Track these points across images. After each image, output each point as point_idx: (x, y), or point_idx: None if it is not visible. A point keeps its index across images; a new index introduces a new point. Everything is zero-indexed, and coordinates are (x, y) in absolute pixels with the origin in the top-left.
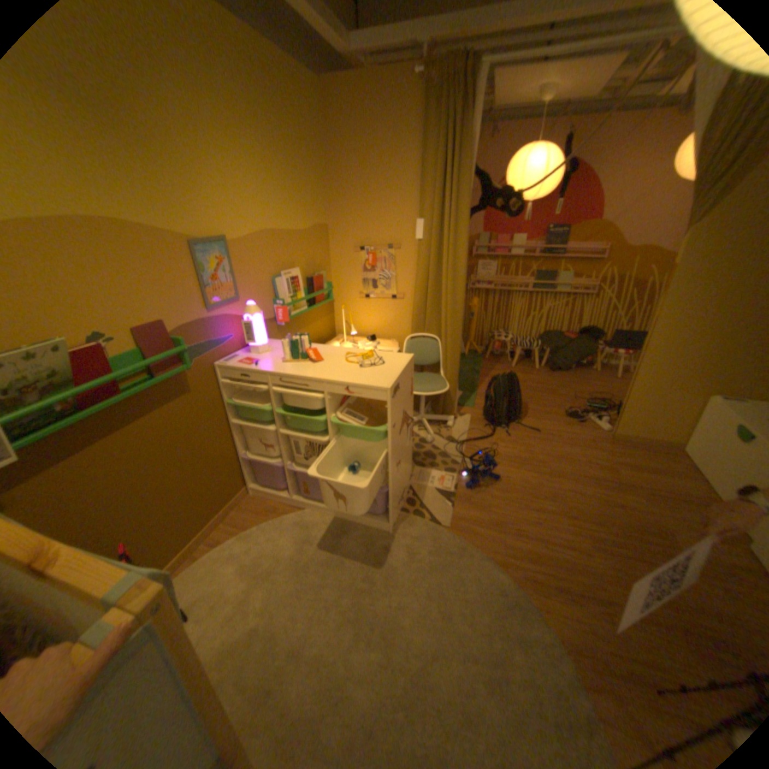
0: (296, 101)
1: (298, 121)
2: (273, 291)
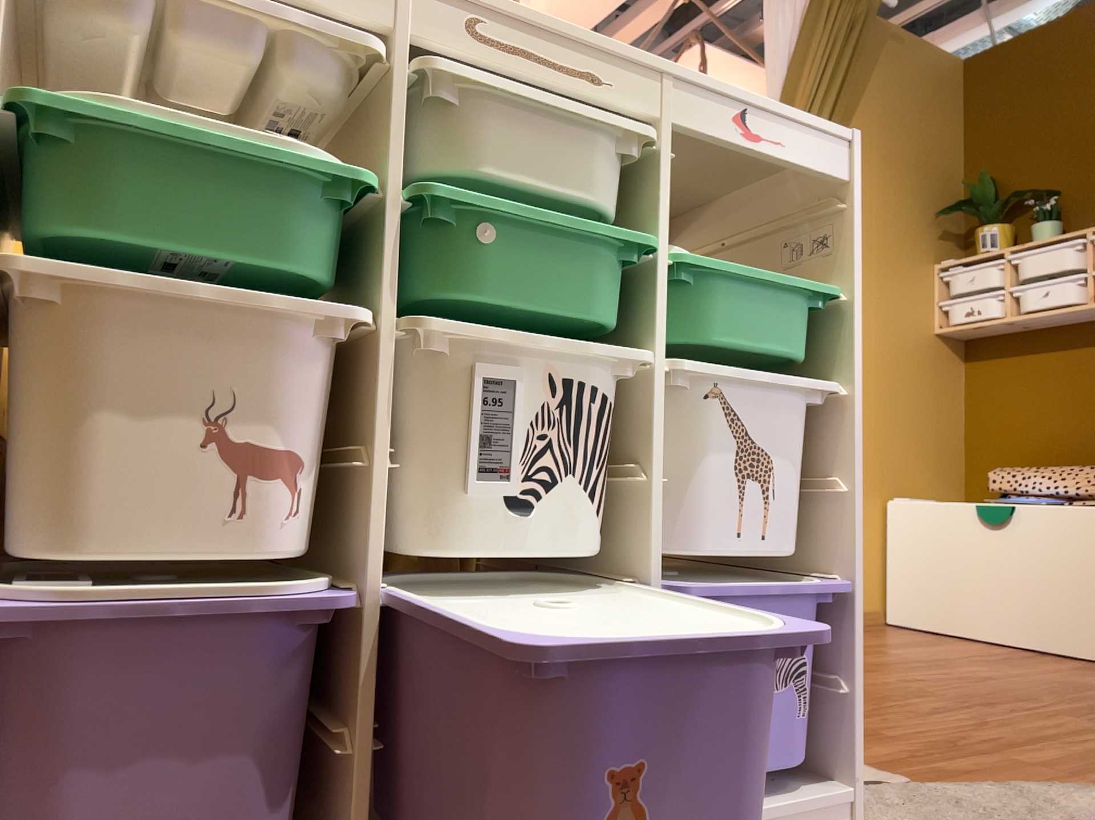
0: None
1: None
2: None
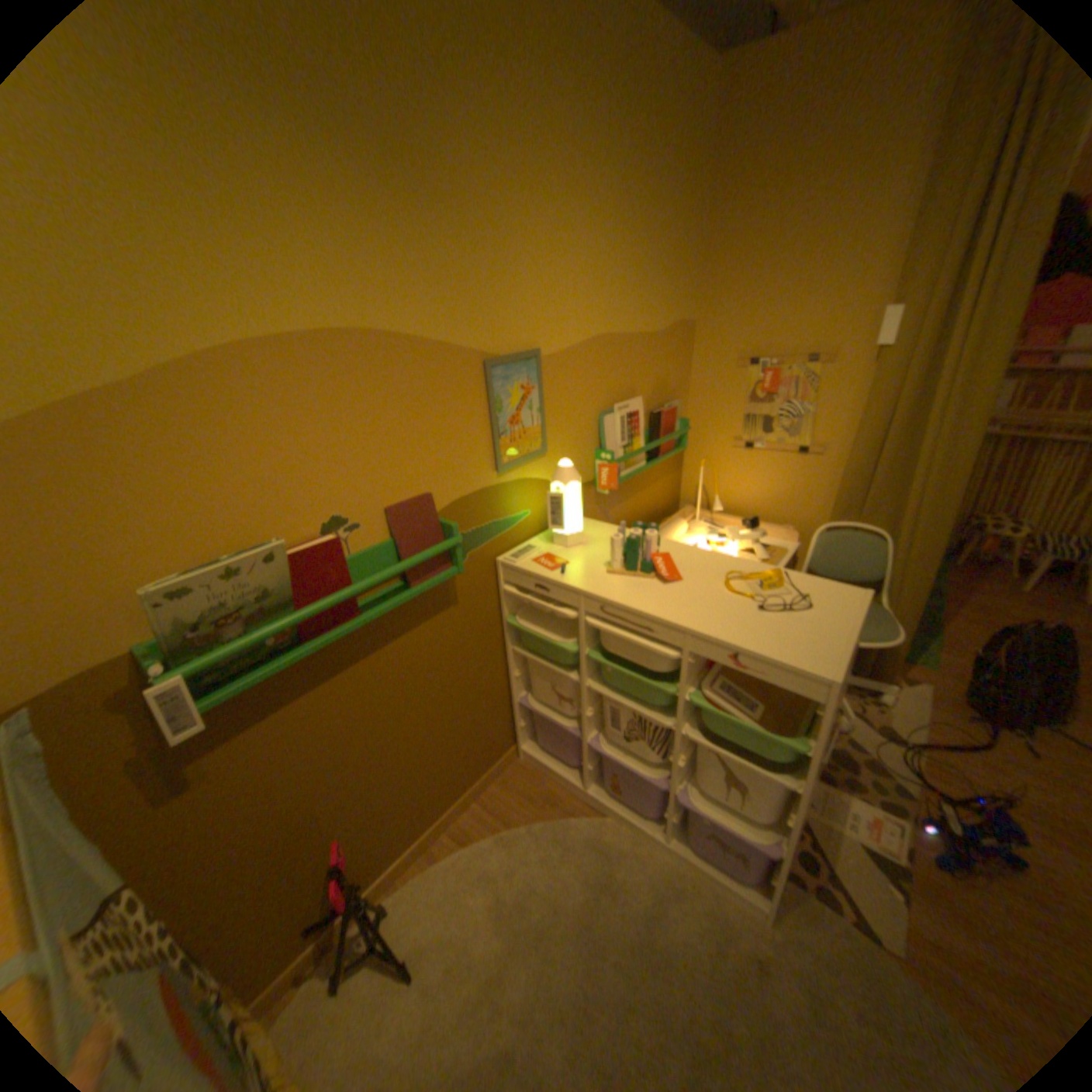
0: (681, 103)
1: (679, 139)
2: (599, 437)
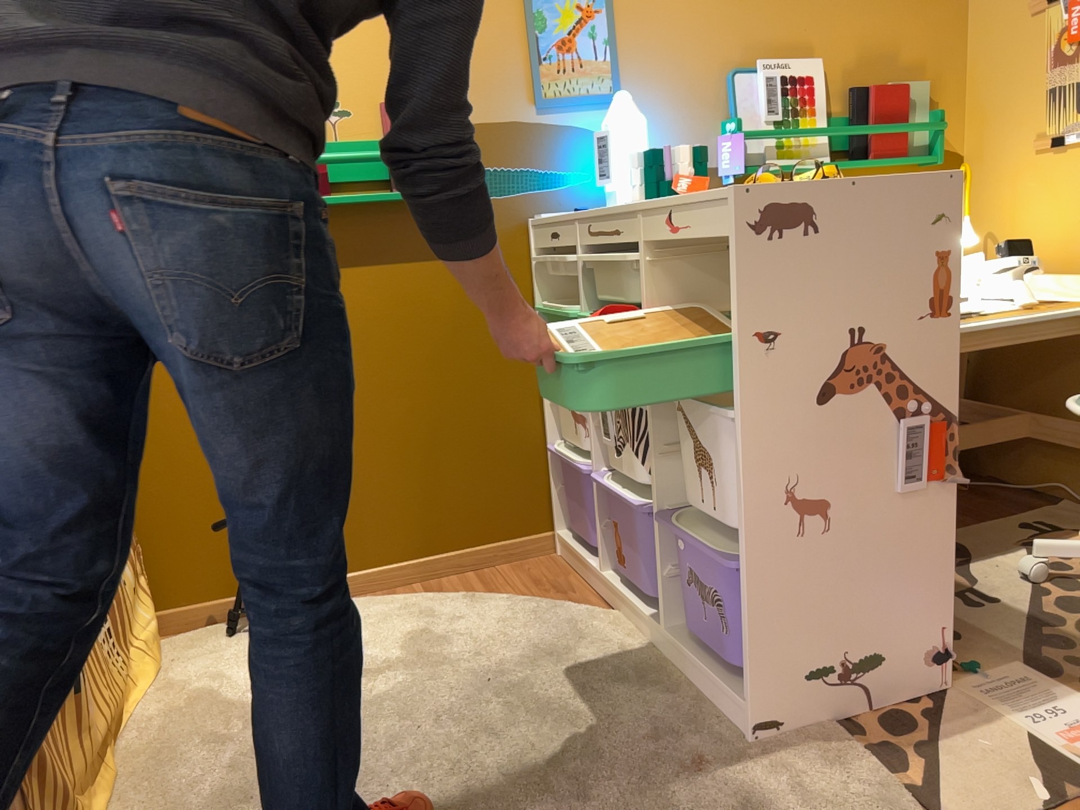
0: None
1: None
2: (729, 104)
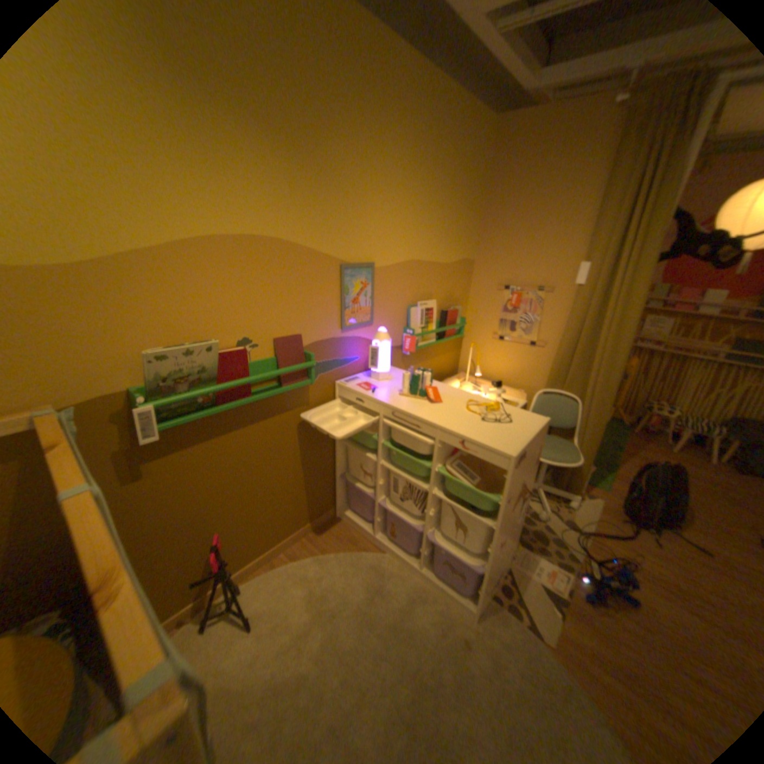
0: (471, 138)
1: (468, 157)
2: (406, 320)
